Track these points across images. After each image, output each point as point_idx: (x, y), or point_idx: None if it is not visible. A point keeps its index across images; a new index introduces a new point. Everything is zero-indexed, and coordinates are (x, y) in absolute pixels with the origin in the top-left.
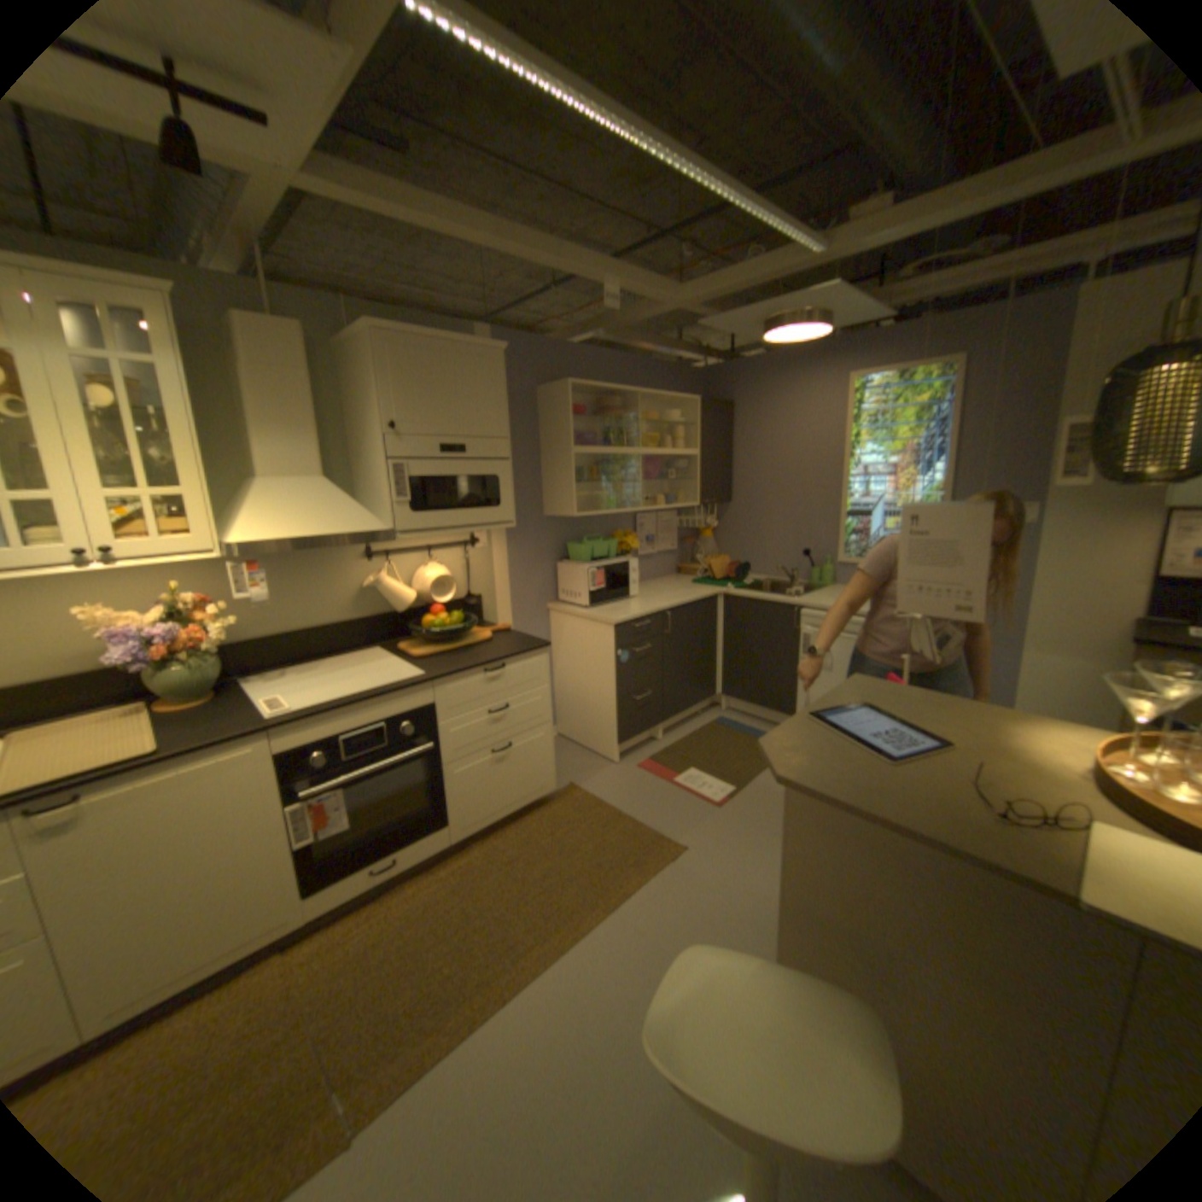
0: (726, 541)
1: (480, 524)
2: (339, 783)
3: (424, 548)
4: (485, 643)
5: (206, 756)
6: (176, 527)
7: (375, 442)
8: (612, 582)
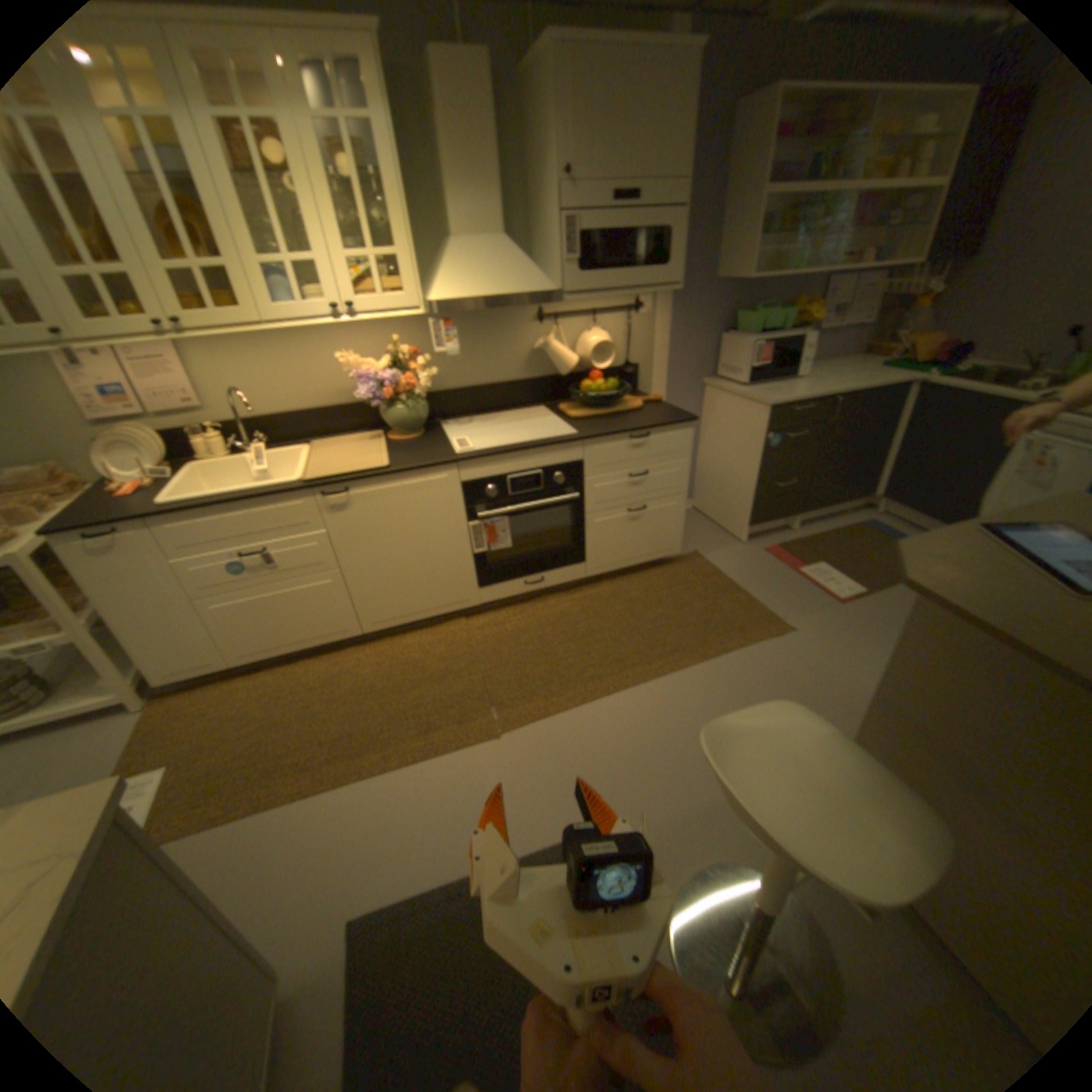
0: (950, 313)
1: (645, 286)
2: (506, 512)
3: (590, 312)
4: (635, 411)
5: (419, 475)
6: (394, 286)
7: (552, 192)
8: (781, 358)
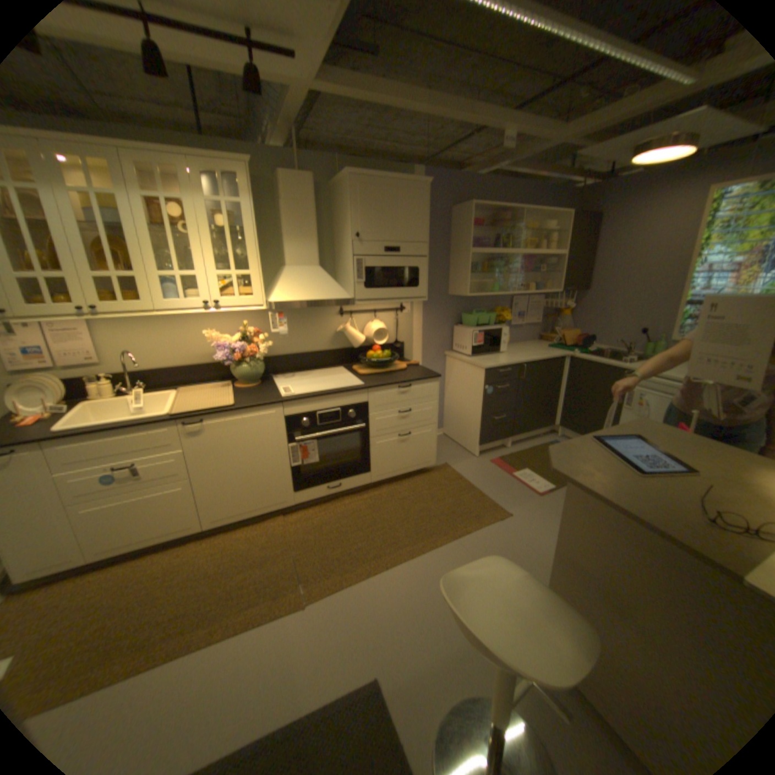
0: (581, 319)
1: (404, 298)
2: (315, 436)
3: (372, 311)
4: (401, 371)
5: (254, 411)
6: (246, 292)
7: (348, 246)
8: (489, 341)
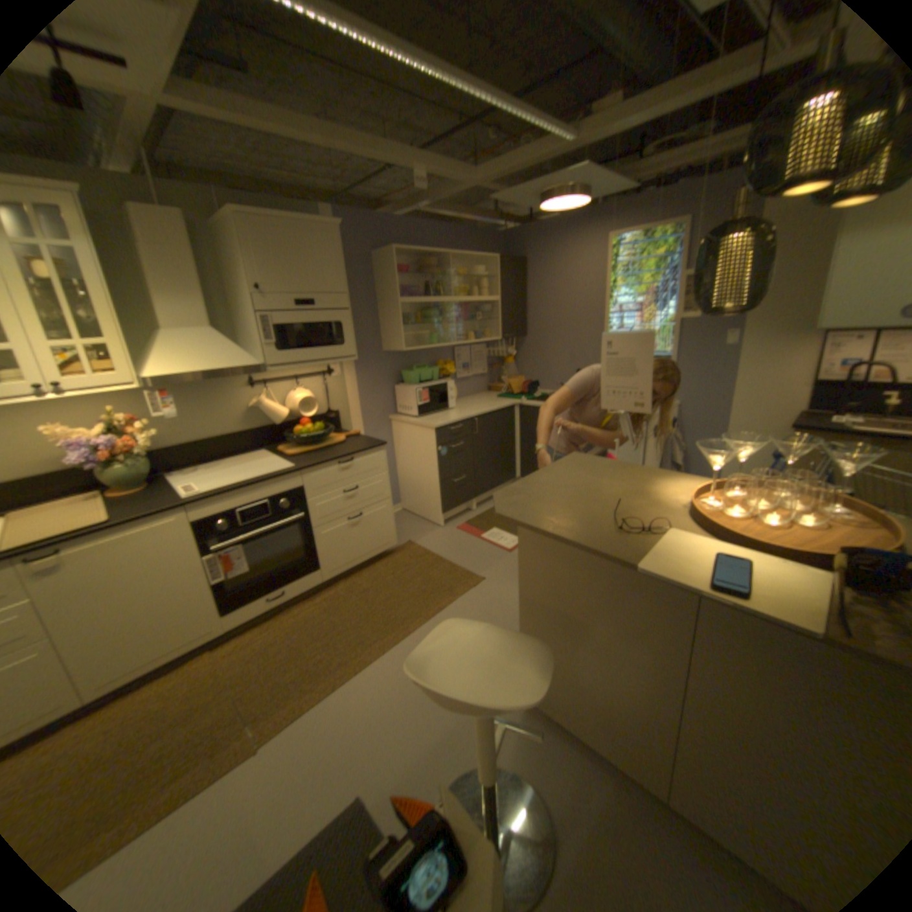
0: (524, 365)
1: (330, 358)
2: (239, 540)
3: (293, 377)
4: (340, 444)
5: (144, 522)
6: (106, 367)
7: (247, 299)
8: (435, 398)
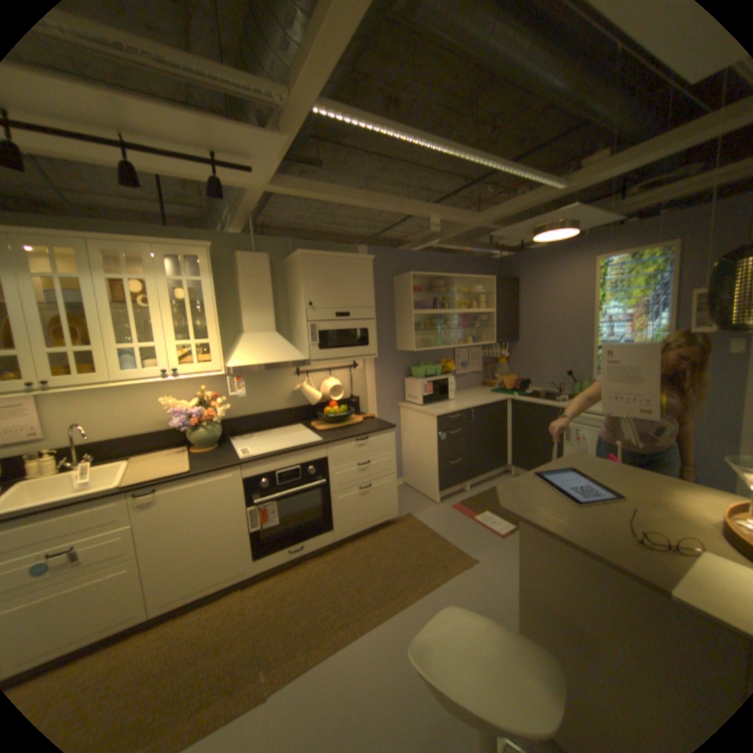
0: (515, 366)
1: (356, 356)
2: (274, 497)
3: (327, 370)
4: (358, 424)
5: (211, 476)
6: (205, 359)
7: (302, 313)
8: (437, 390)
